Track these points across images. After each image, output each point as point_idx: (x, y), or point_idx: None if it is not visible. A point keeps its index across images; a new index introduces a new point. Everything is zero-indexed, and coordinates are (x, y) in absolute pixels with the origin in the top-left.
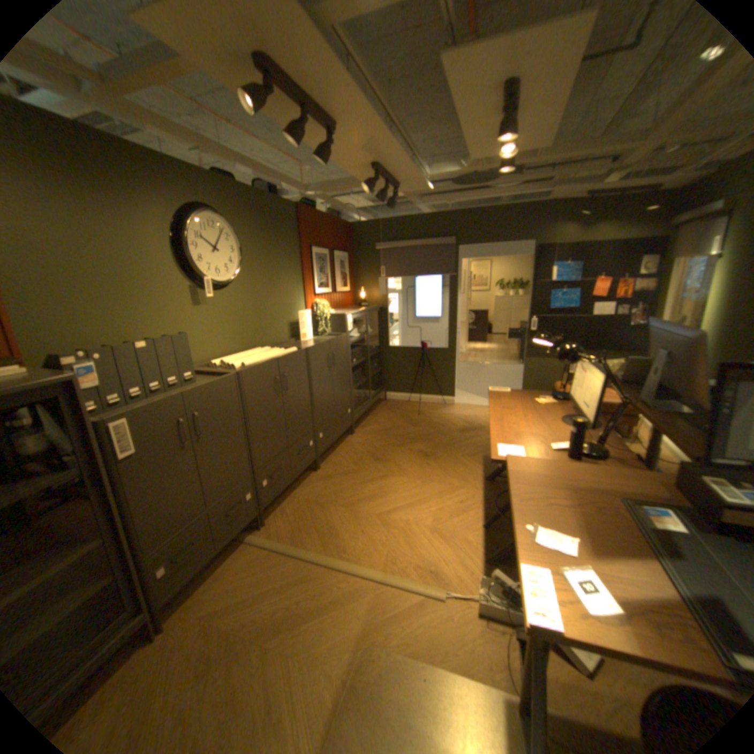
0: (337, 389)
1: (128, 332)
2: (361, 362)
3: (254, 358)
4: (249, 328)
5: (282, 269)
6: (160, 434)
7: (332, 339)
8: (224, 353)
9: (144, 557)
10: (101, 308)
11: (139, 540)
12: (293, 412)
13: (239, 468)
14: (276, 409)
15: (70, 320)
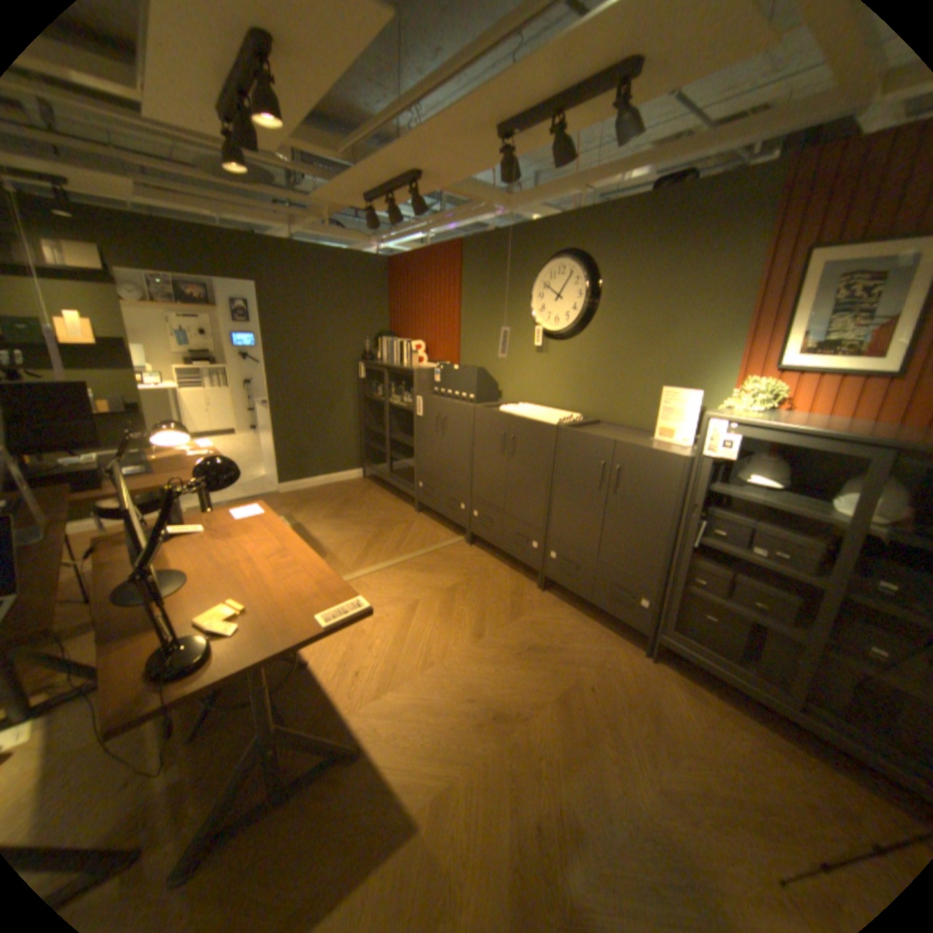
0: (616, 531)
1: (494, 363)
2: (788, 573)
3: (523, 410)
4: (589, 389)
5: (688, 310)
6: (431, 415)
7: (637, 444)
8: (553, 404)
9: (418, 469)
10: (487, 345)
11: (418, 459)
12: (518, 483)
13: (461, 478)
14: (498, 462)
15: (476, 350)
